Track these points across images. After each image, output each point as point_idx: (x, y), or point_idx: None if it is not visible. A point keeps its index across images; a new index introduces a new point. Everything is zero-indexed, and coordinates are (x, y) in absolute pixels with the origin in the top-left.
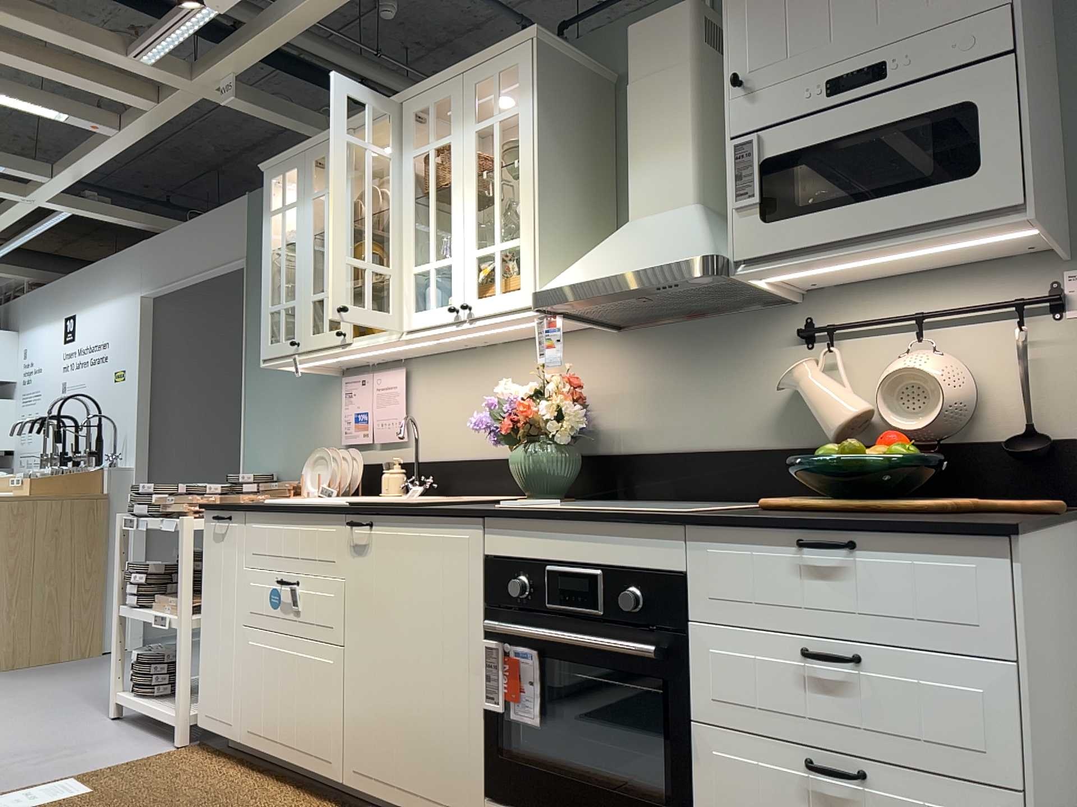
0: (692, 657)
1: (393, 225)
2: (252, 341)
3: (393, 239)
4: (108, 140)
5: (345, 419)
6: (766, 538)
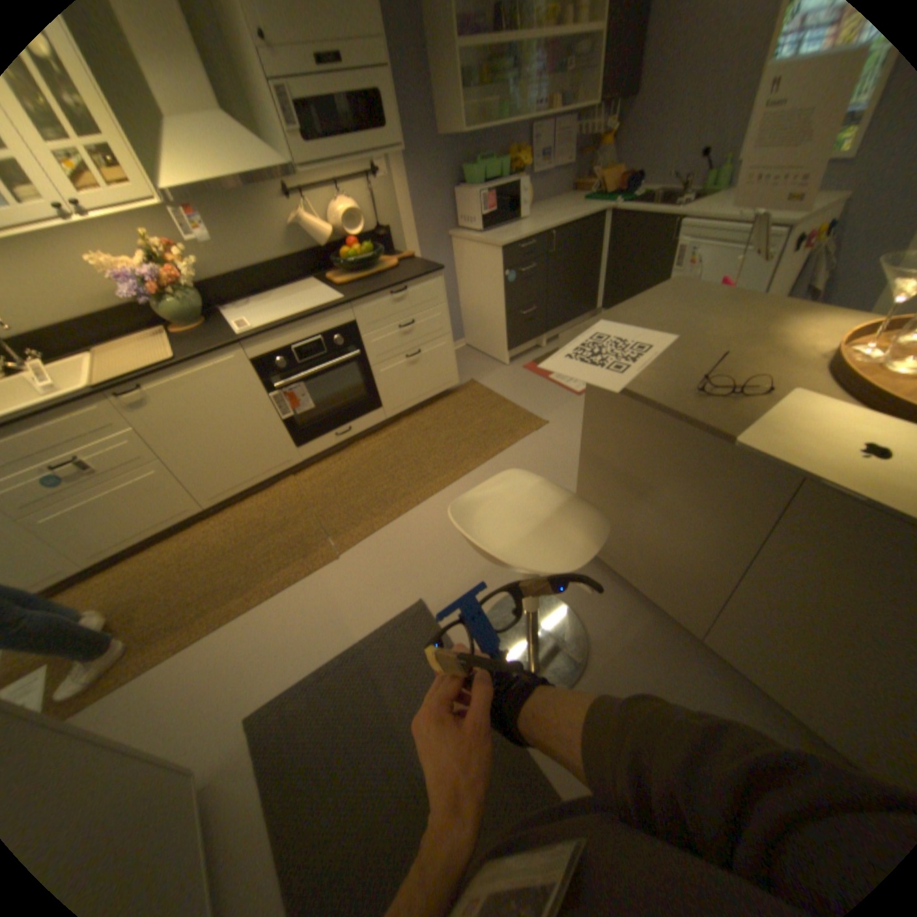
0: (365, 348)
1: None
2: None
3: None
4: None
5: None
6: (380, 296)
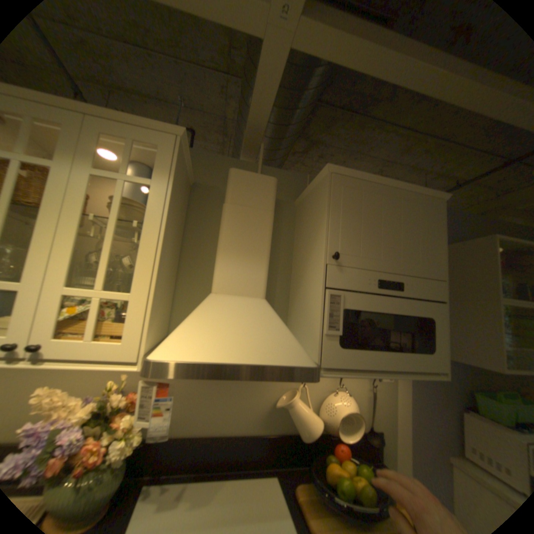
0: None
1: None
2: None
3: None
4: None
5: None
6: None
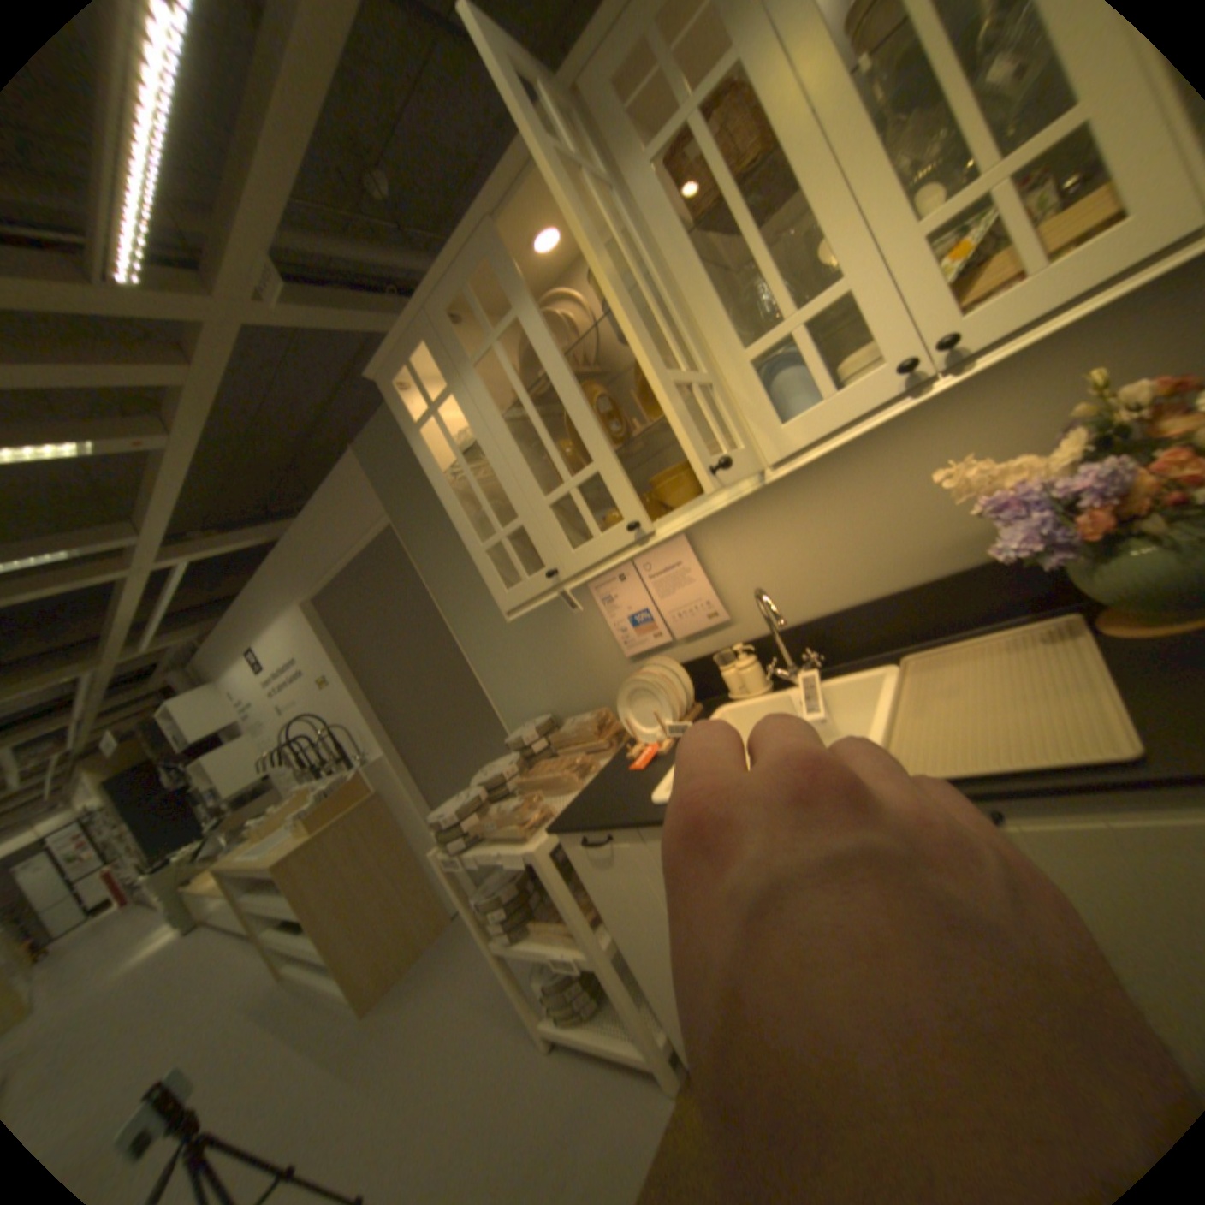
0: None
1: (662, 309)
2: (443, 592)
3: (674, 332)
4: (162, 453)
5: (620, 626)
6: None
